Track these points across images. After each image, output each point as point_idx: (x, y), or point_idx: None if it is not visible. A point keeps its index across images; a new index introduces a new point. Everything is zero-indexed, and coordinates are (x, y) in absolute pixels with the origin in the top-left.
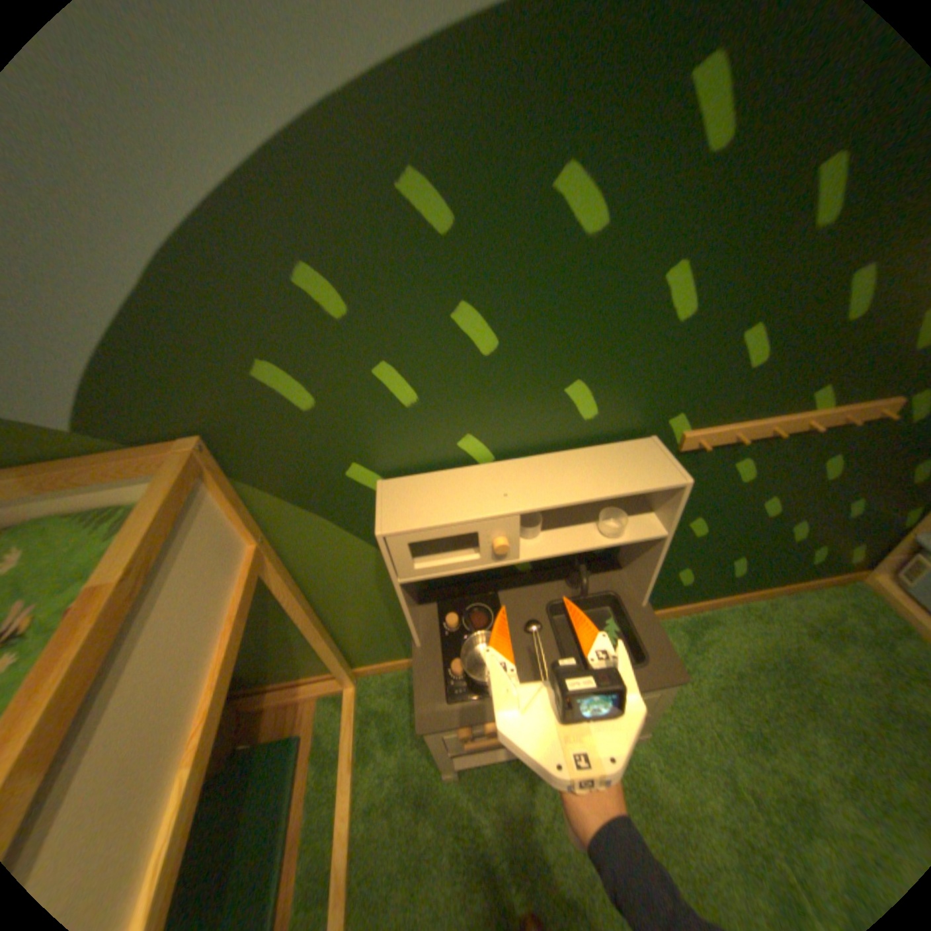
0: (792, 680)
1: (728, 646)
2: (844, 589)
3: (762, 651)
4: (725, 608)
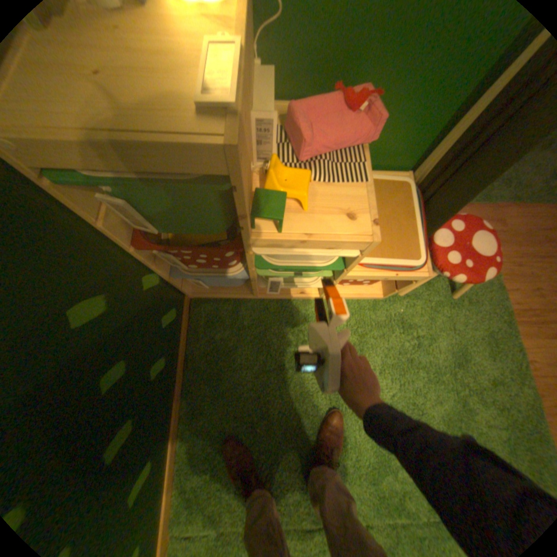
0: (247, 425)
1: (209, 465)
2: (191, 319)
3: (220, 434)
4: (176, 444)
